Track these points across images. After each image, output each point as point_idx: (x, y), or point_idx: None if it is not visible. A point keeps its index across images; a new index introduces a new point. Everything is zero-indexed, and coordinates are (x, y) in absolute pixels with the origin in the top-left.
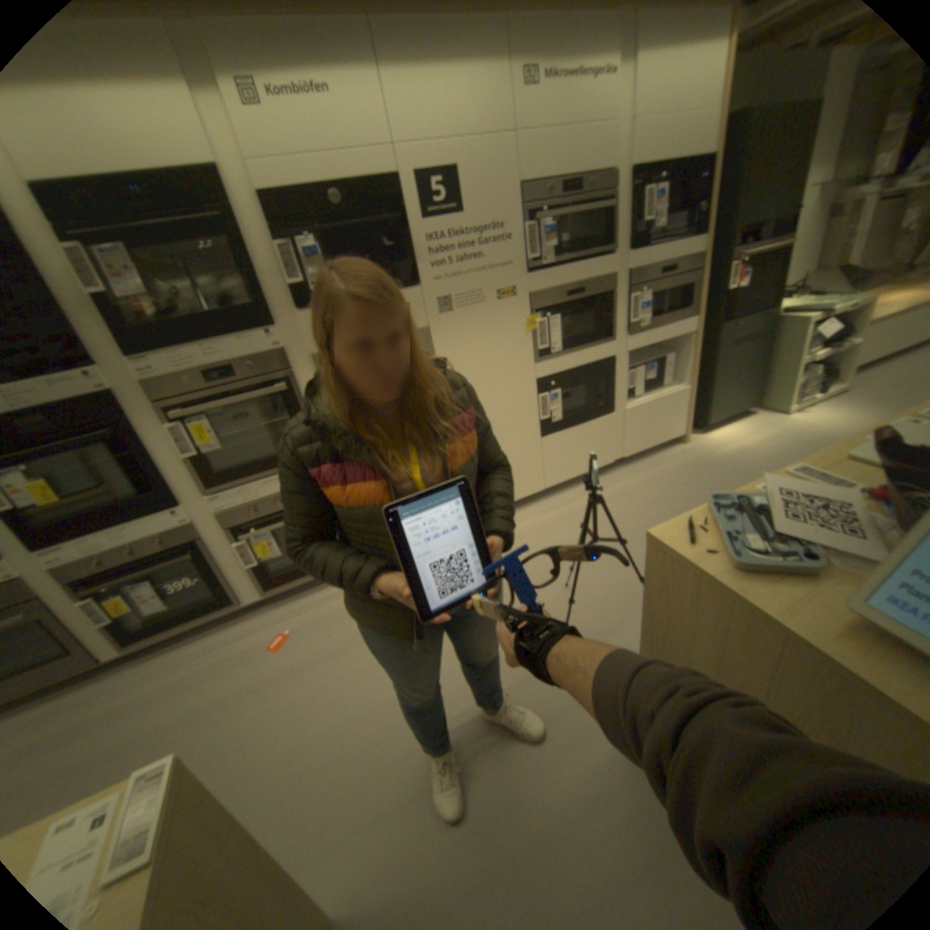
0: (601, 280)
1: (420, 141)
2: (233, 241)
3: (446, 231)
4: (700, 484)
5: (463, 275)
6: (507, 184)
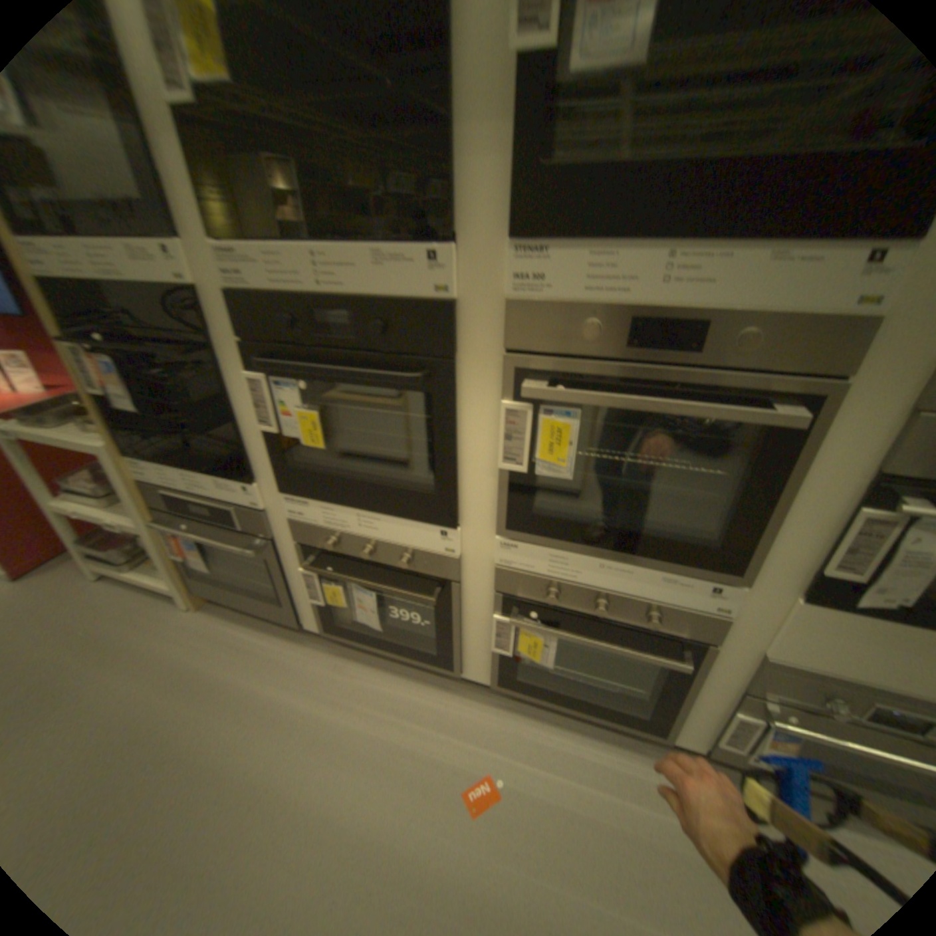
0: None
1: None
2: None
3: None
4: None
5: None
6: None
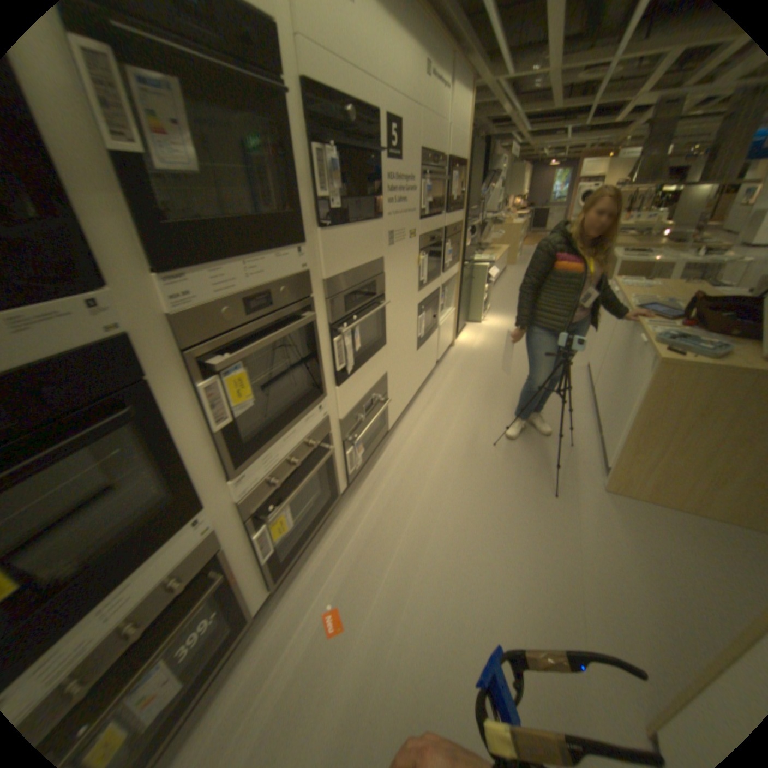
0: (436, 232)
1: (390, 87)
2: (282, 127)
3: (395, 173)
4: (482, 367)
5: (399, 213)
6: (417, 146)
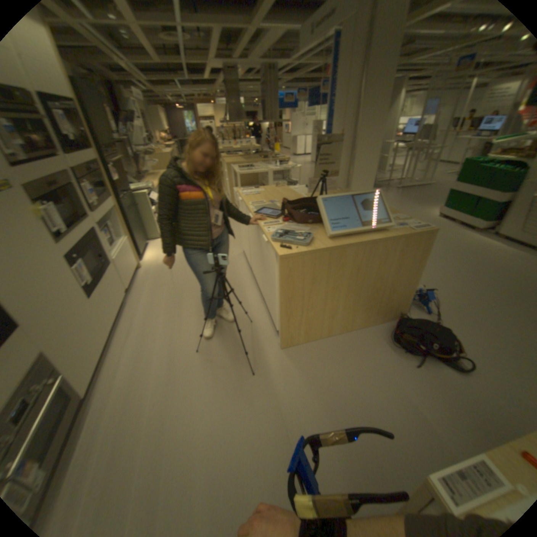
0: (61, 174)
1: None
2: None
3: None
4: (171, 278)
5: None
6: None
